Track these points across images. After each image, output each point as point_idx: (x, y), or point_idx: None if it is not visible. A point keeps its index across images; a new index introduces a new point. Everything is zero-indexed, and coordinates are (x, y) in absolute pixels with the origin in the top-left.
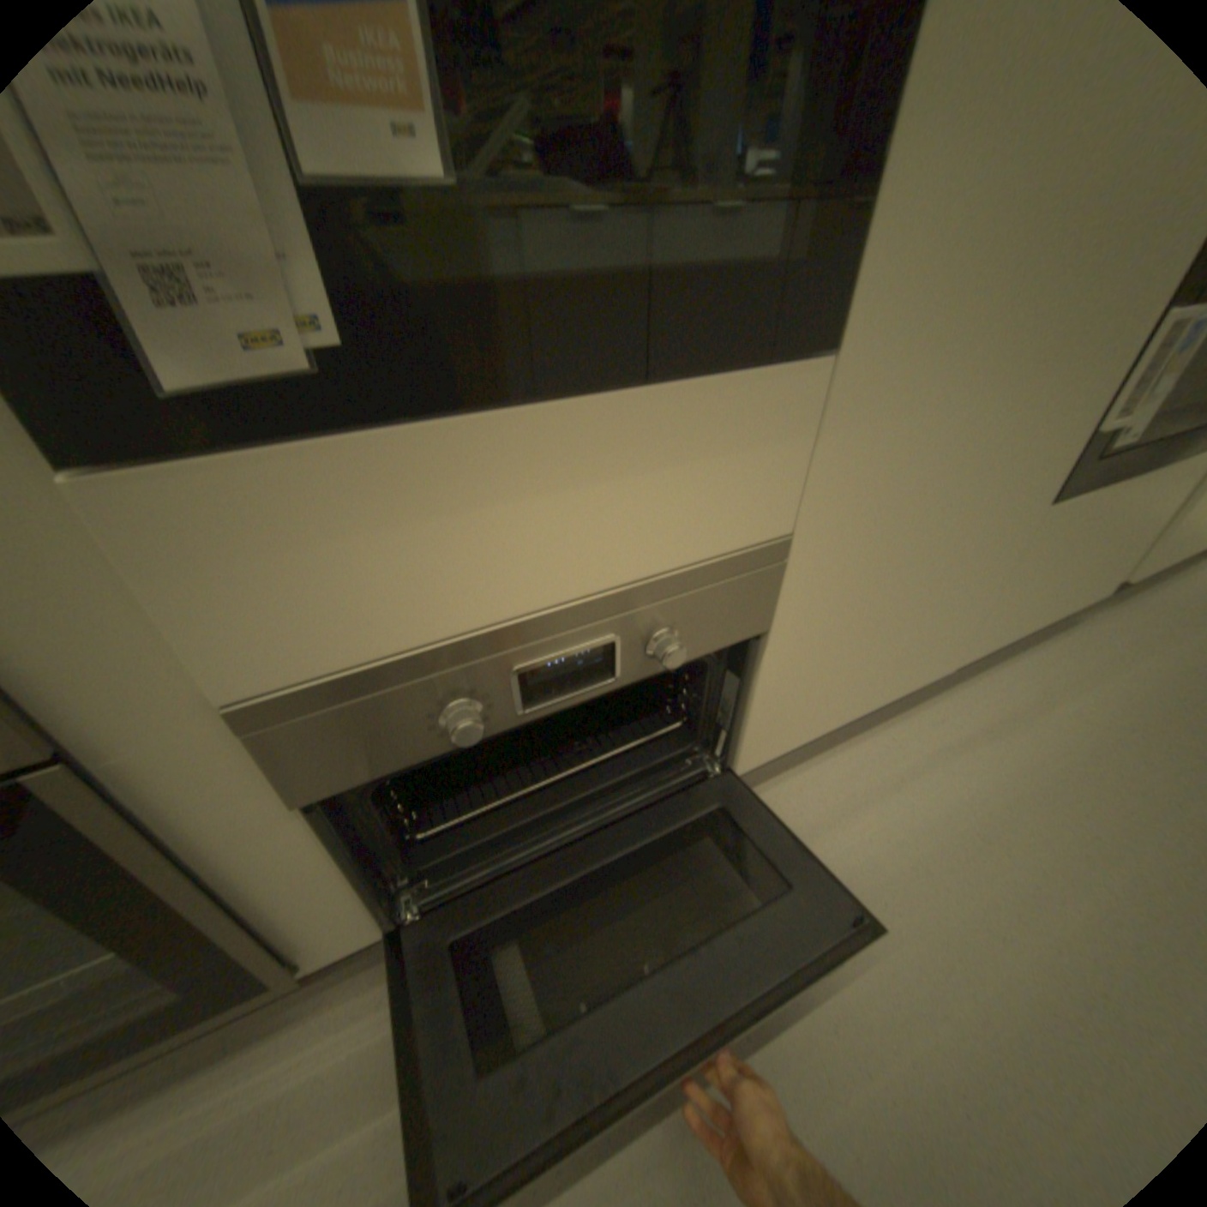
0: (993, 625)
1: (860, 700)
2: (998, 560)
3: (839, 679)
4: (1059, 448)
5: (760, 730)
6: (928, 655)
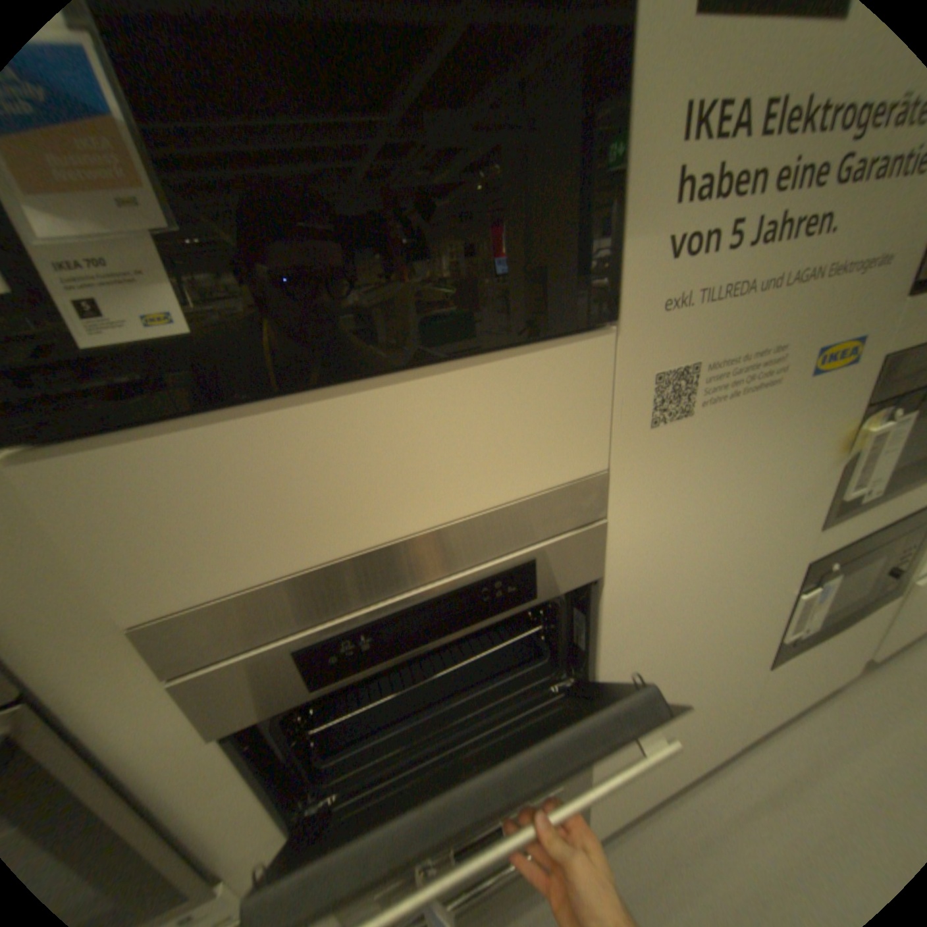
0: (759, 726)
1: (669, 789)
2: (742, 706)
3: (648, 788)
4: (758, 660)
5: (600, 825)
6: (712, 755)
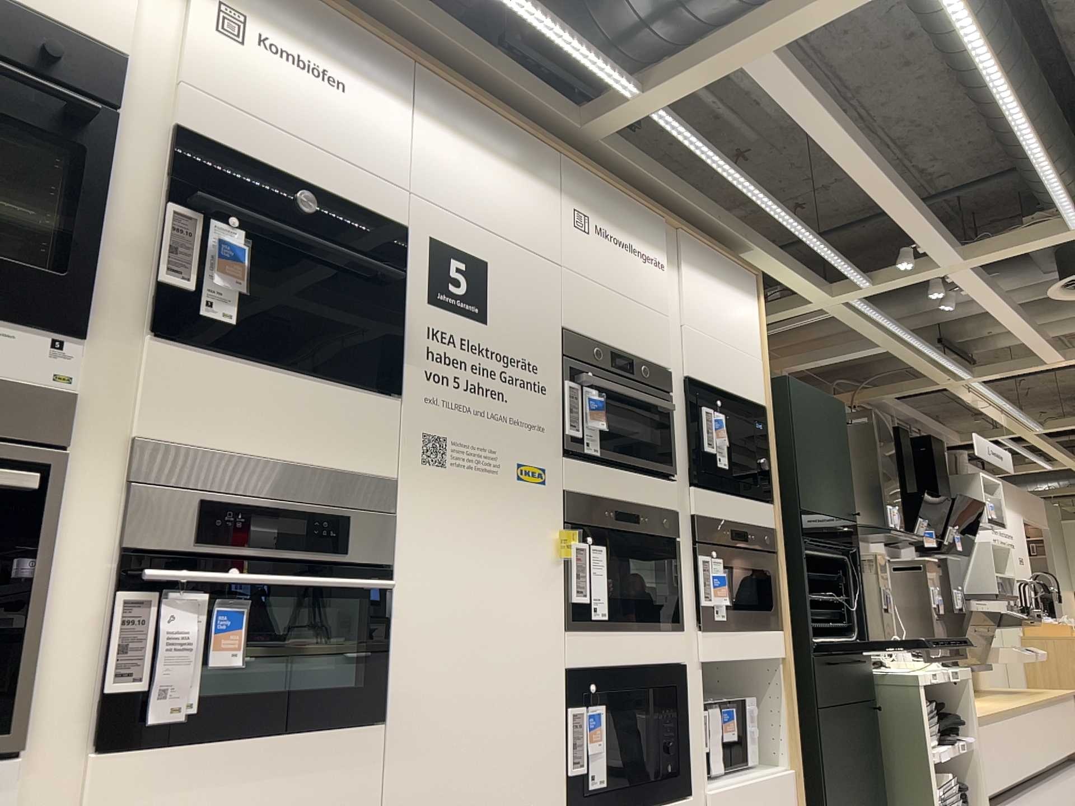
0: None
1: None
2: None
3: None
4: (545, 788)
5: None
6: None
